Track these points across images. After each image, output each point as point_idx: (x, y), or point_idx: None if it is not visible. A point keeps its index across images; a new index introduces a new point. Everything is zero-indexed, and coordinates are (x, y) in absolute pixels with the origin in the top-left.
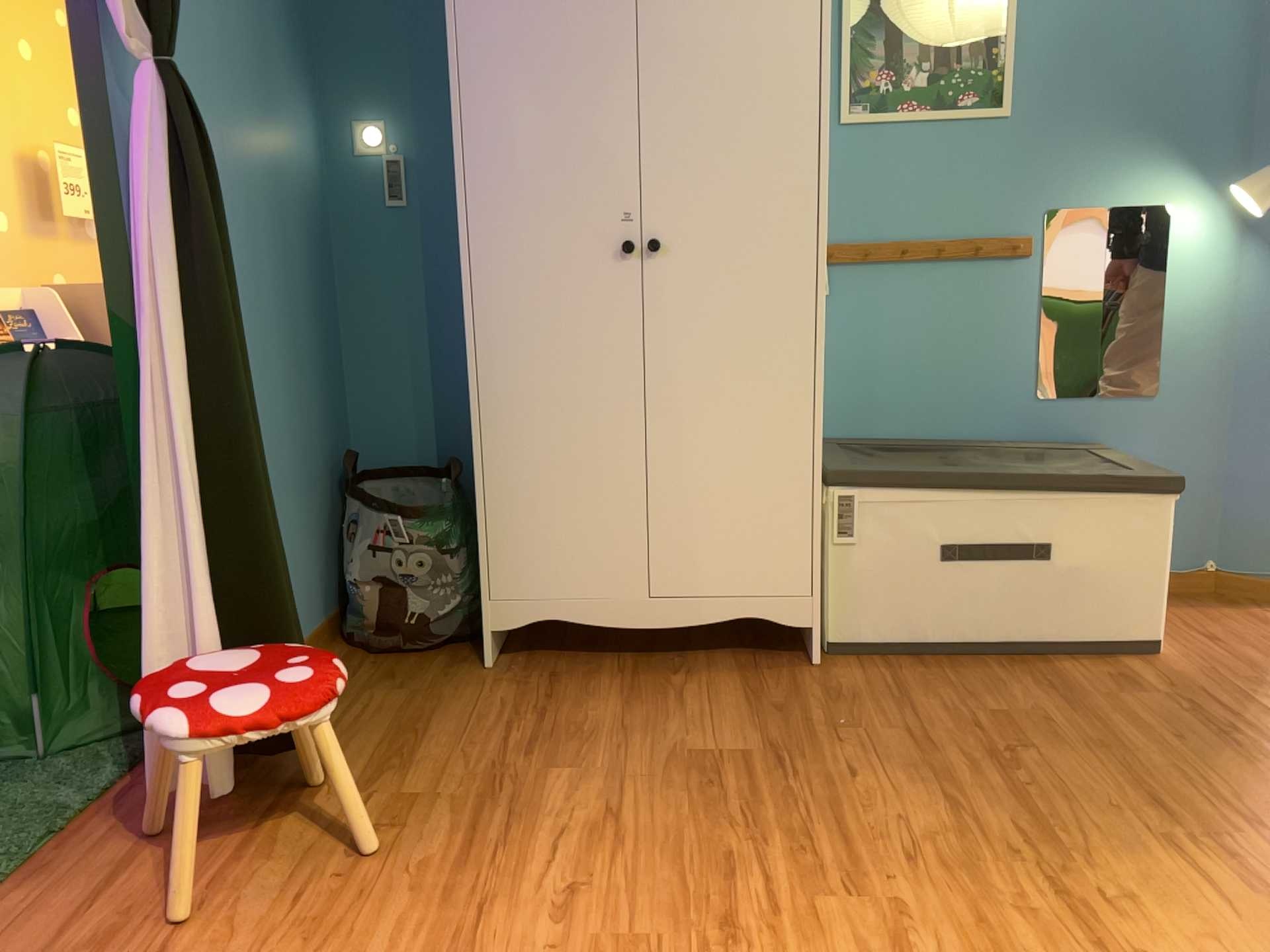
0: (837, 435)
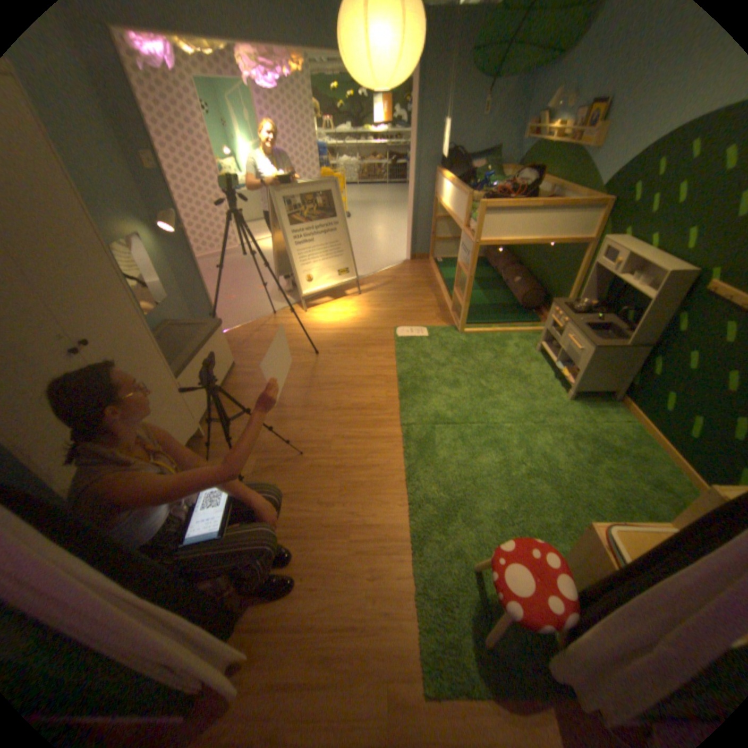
0: None
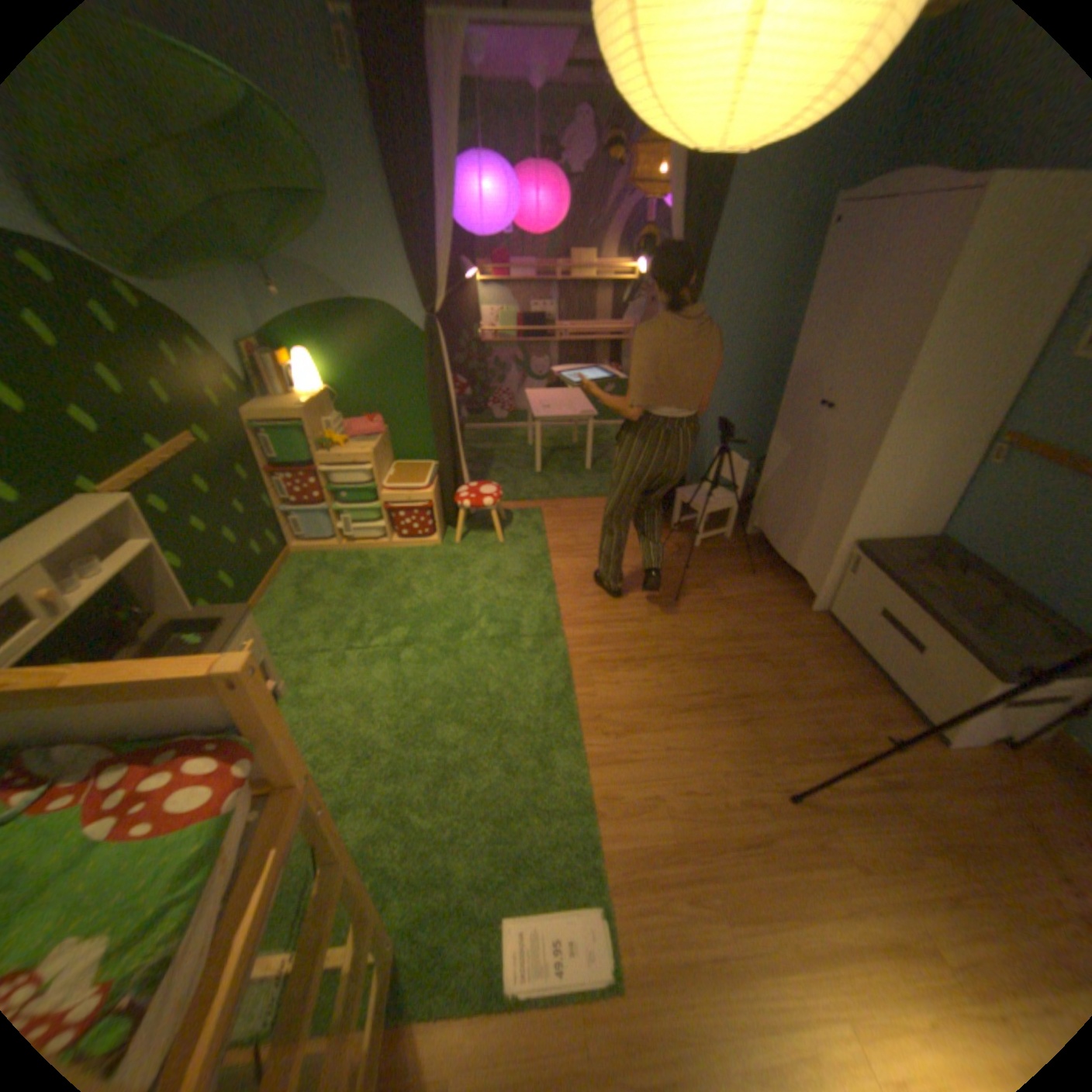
0: (963, 547)
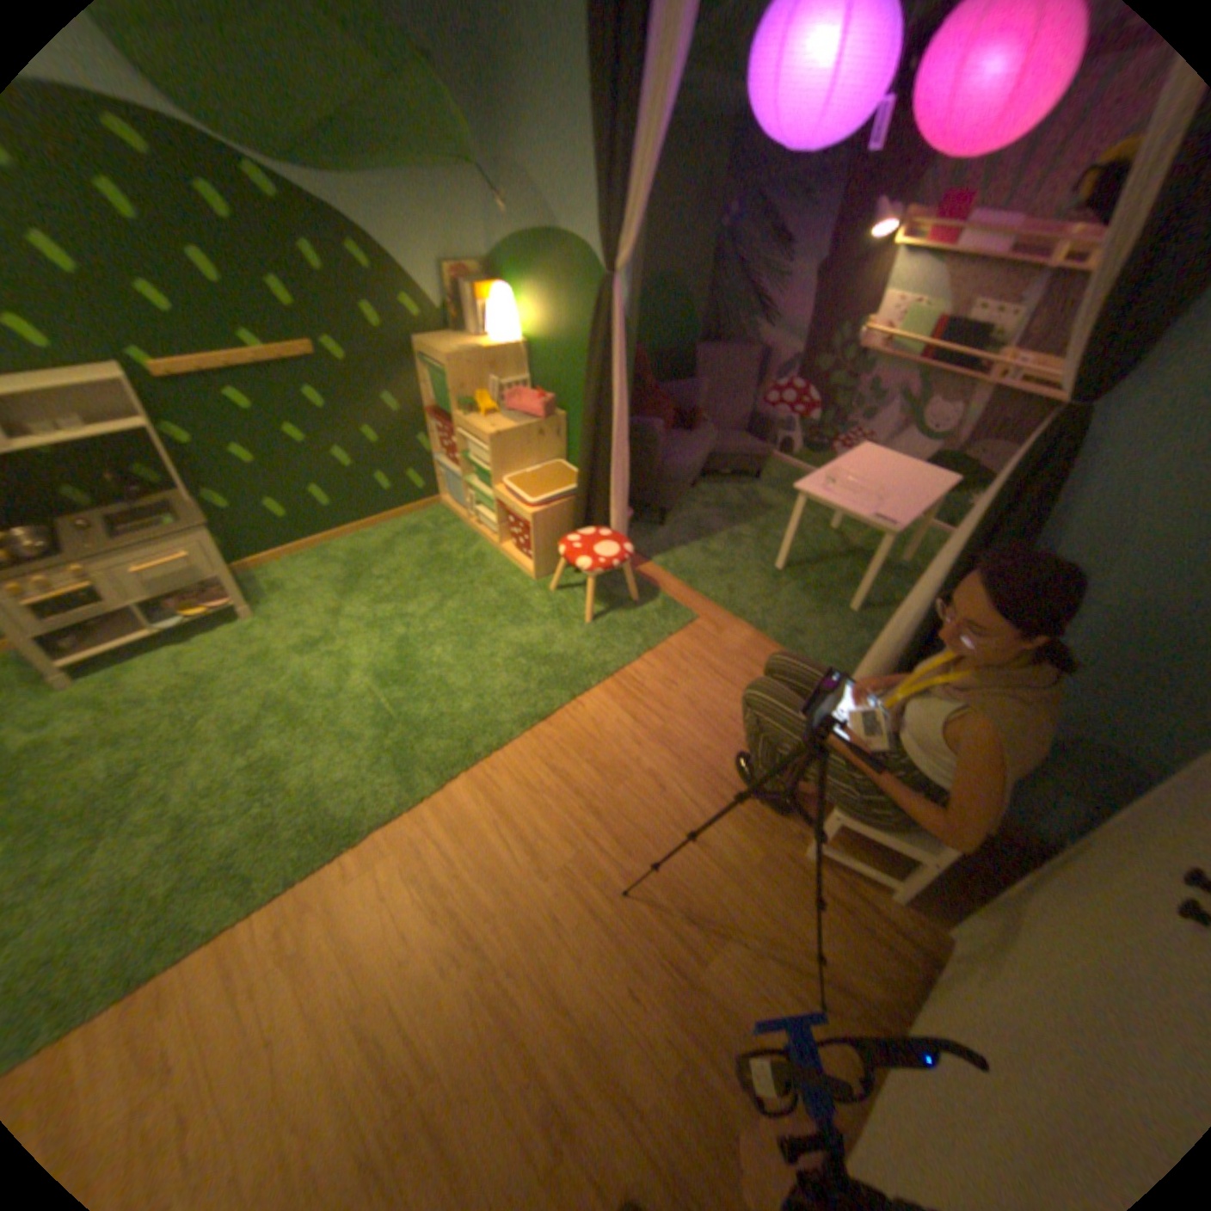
0: None
